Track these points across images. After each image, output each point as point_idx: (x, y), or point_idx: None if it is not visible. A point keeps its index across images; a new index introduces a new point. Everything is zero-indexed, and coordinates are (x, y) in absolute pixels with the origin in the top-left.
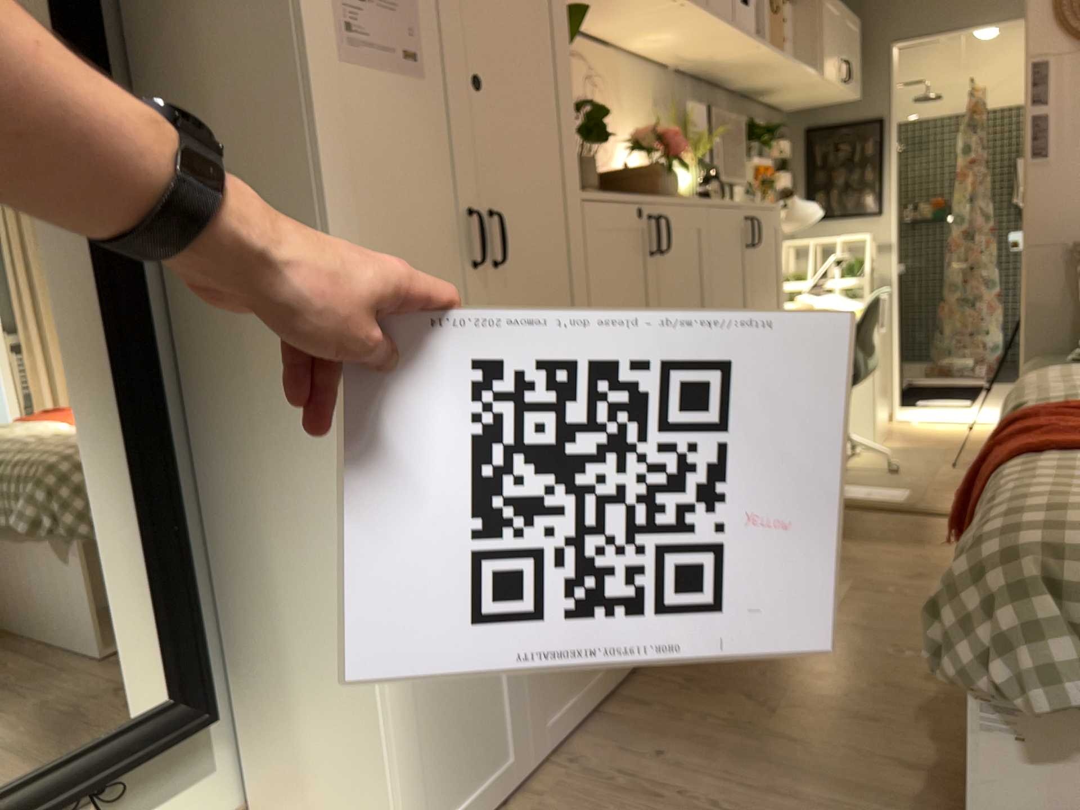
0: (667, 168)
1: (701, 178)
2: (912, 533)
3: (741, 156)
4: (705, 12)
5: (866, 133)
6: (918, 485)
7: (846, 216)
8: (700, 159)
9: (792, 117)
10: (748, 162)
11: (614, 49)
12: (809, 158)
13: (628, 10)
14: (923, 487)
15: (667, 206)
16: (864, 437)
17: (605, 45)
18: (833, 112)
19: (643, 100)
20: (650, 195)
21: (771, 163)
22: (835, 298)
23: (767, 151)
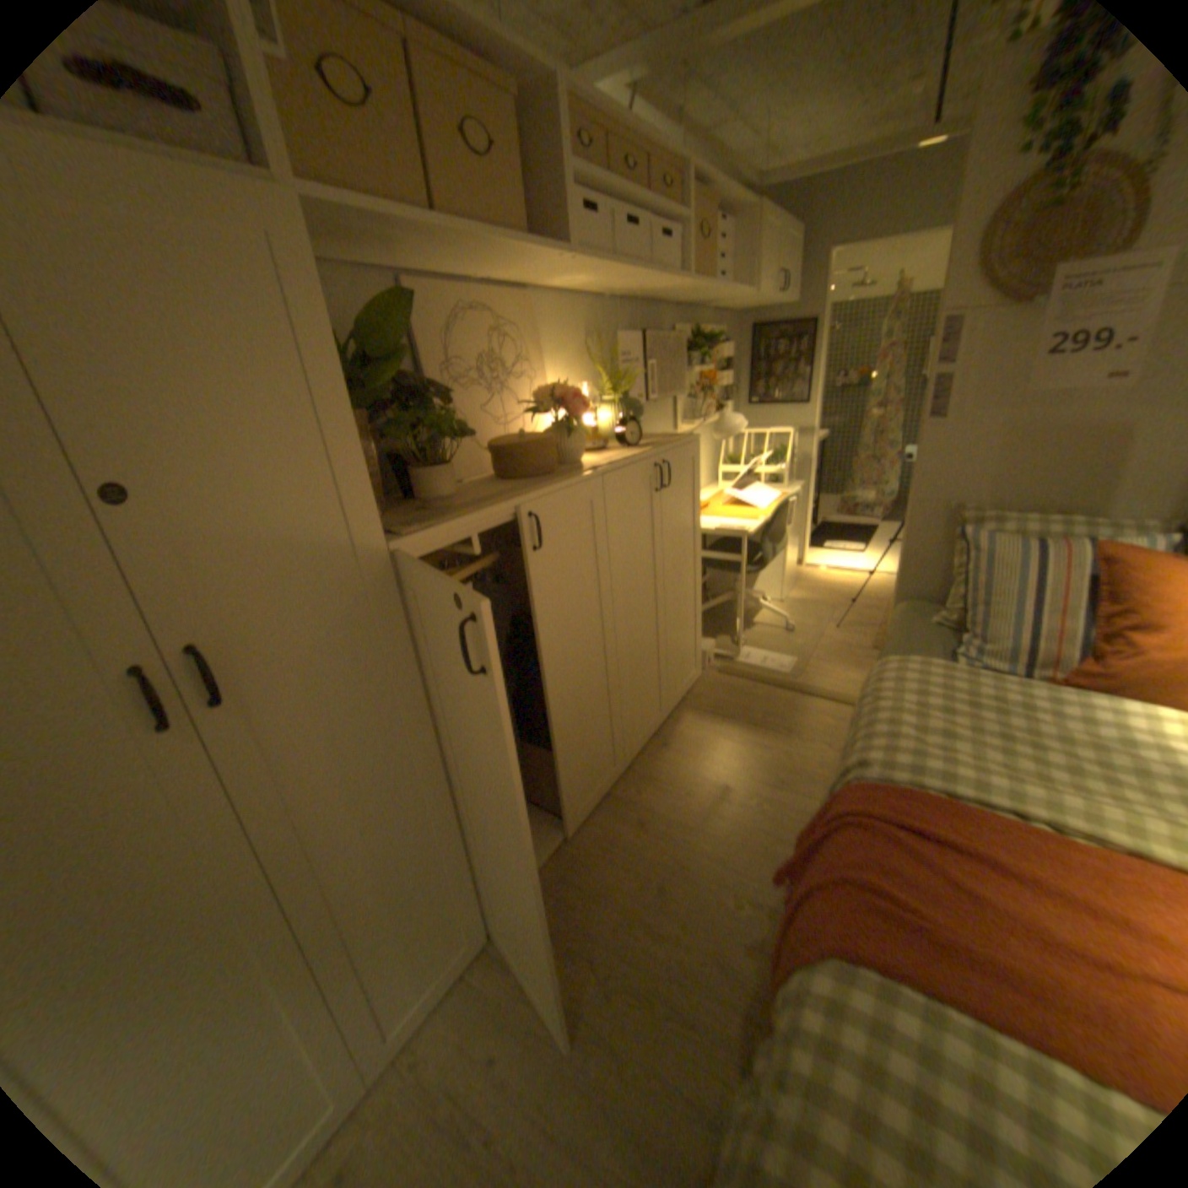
0: (570, 430)
1: (618, 421)
2: (784, 720)
3: (685, 366)
4: (606, 261)
5: (802, 331)
6: (803, 651)
7: (780, 404)
8: (623, 397)
9: (743, 314)
10: (690, 371)
11: (534, 290)
12: (753, 352)
13: (517, 264)
14: (807, 655)
15: (541, 500)
16: (773, 592)
17: (522, 287)
18: (776, 311)
19: (573, 336)
20: (514, 499)
21: (717, 363)
22: (756, 489)
23: (713, 354)
